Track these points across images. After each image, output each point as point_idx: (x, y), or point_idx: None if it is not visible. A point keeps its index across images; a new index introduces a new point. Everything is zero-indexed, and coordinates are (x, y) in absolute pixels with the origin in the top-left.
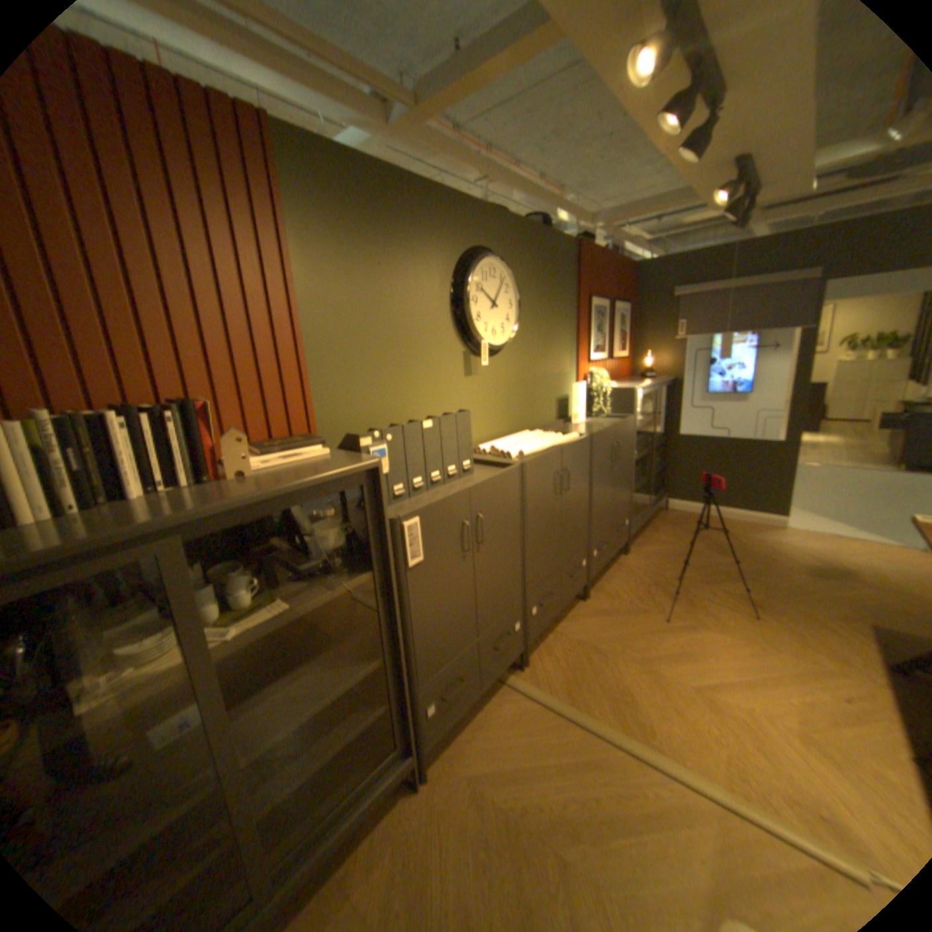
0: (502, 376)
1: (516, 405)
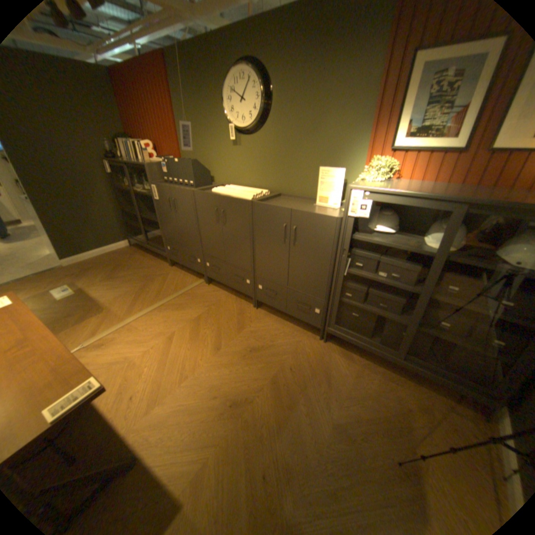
0: (259, 148)
1: (272, 171)
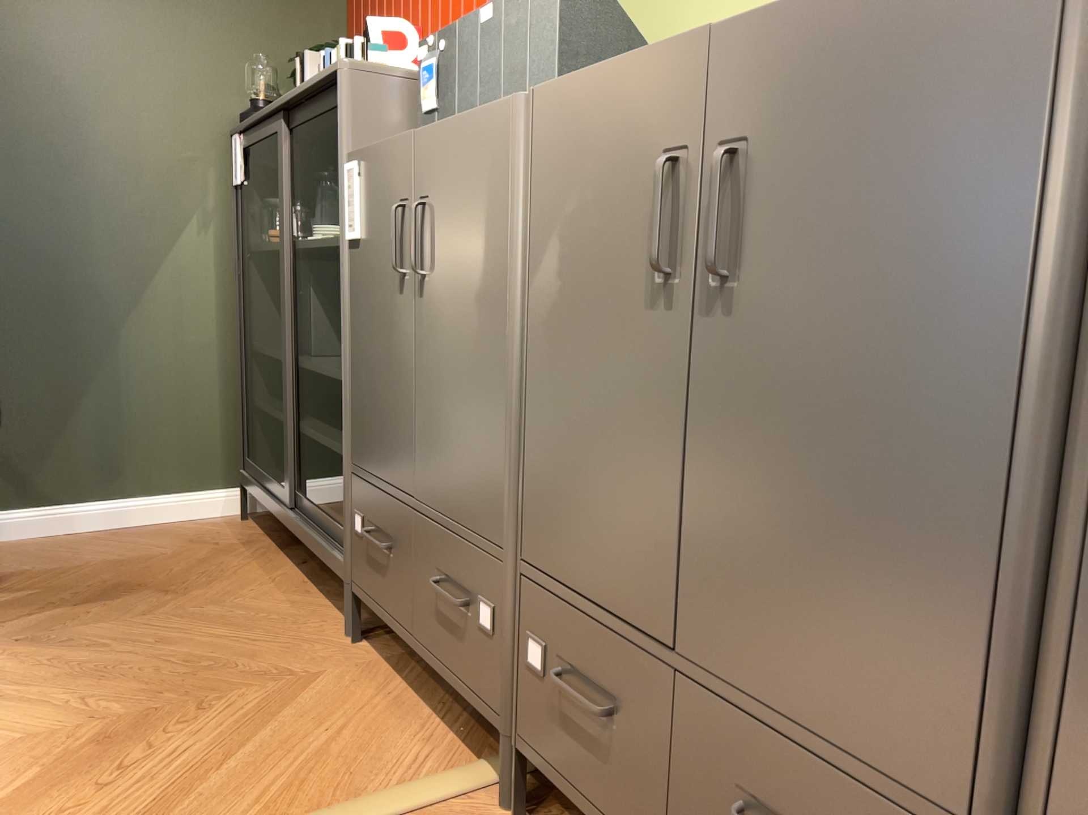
0: None
1: None
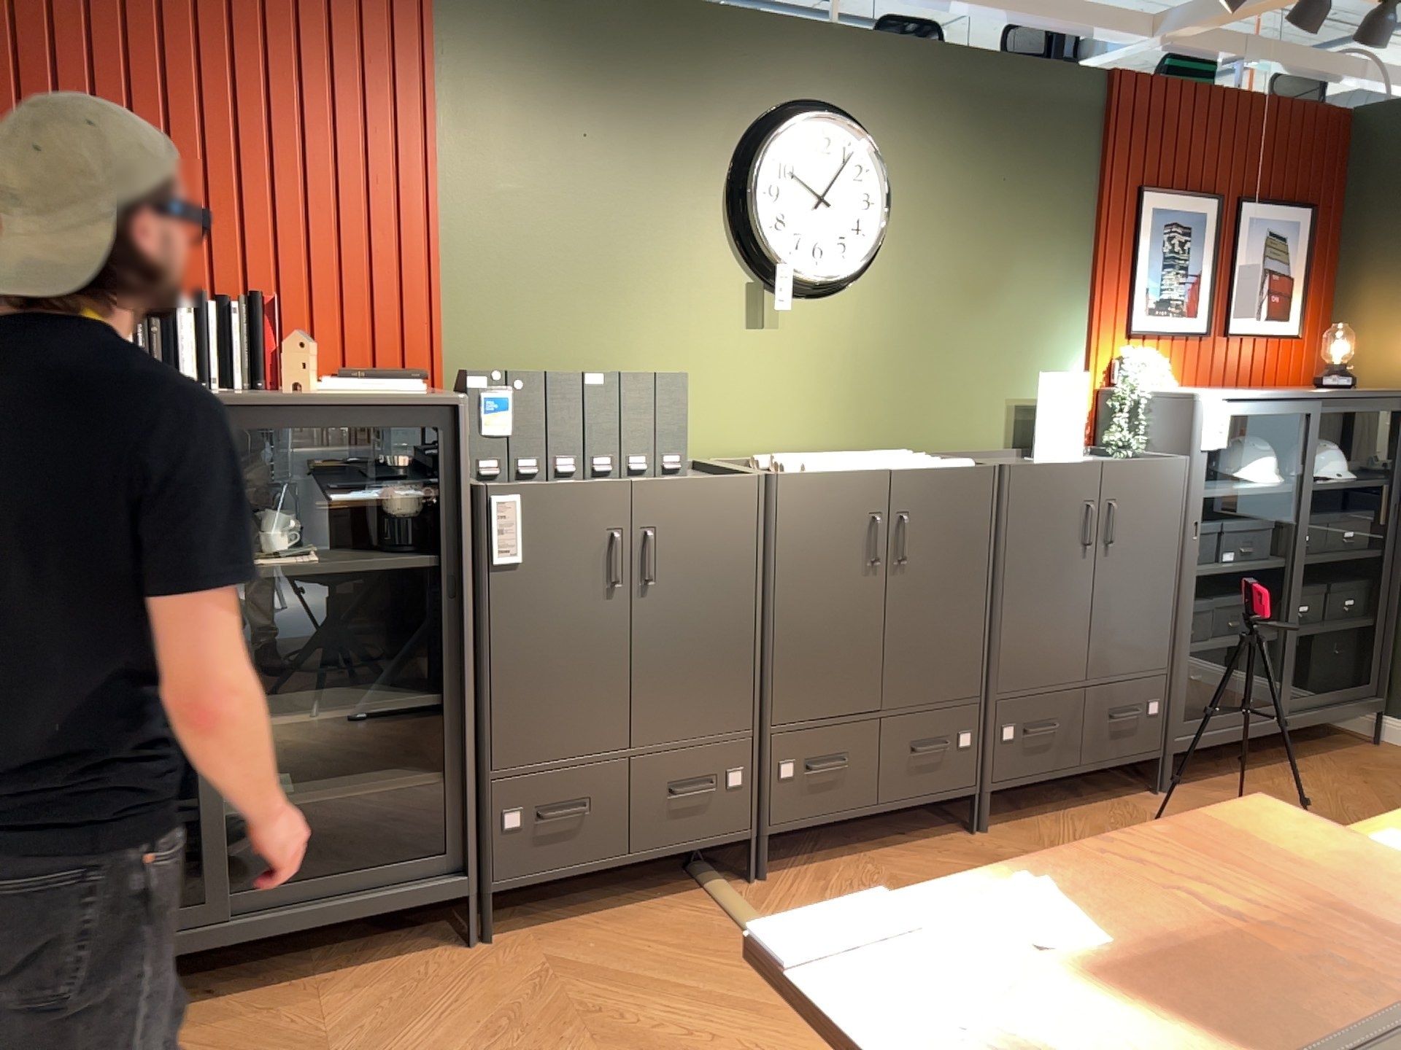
0: (844, 335)
1: (881, 397)
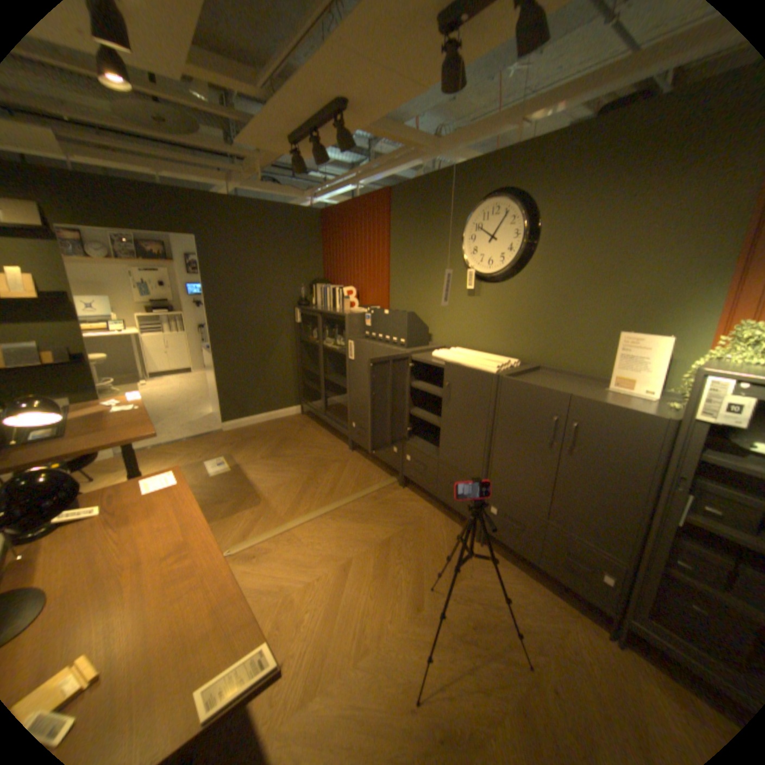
0: (509, 301)
1: (527, 333)
